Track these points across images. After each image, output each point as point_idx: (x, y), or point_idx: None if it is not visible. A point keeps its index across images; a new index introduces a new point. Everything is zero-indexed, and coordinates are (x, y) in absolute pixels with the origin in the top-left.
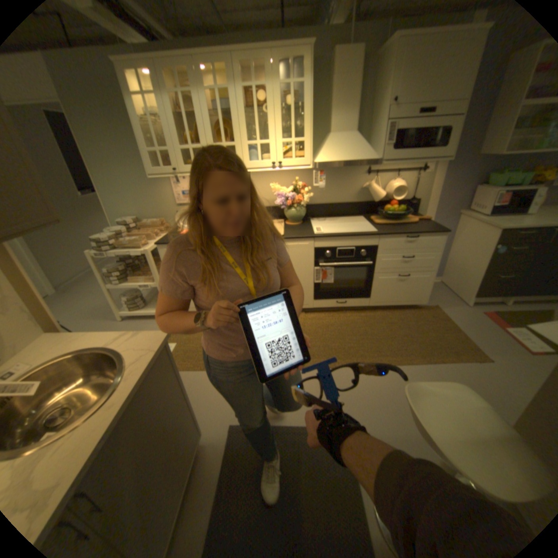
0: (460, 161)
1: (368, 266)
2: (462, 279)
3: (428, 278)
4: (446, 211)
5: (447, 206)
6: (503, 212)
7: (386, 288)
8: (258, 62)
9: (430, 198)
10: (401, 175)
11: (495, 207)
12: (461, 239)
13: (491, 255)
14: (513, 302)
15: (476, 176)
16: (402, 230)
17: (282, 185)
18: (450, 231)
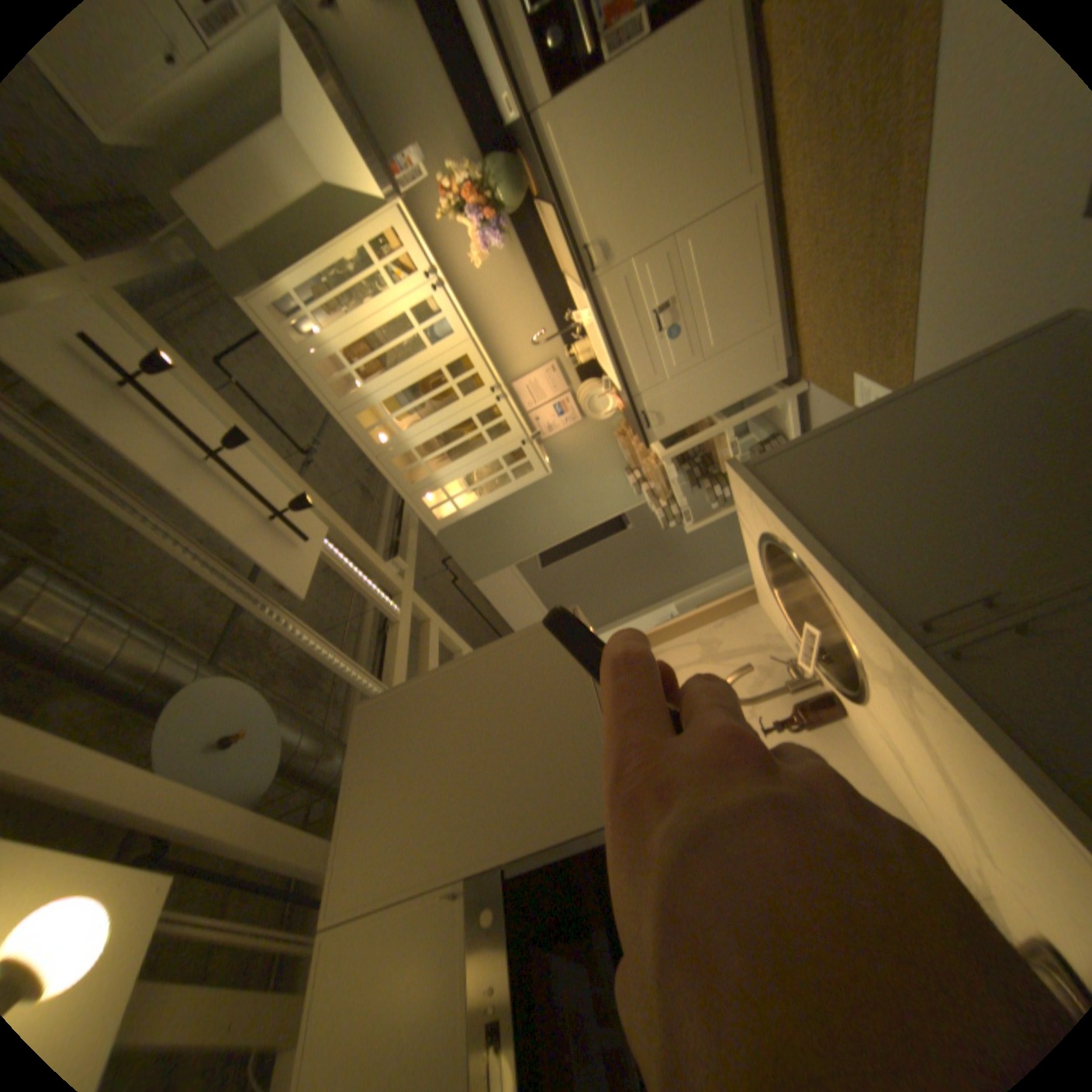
0: None
1: None
2: None
3: None
4: None
5: None
6: None
7: None
8: (328, 365)
9: None
10: None
11: None
12: None
13: None
14: None
15: None
16: None
17: (471, 234)
18: None
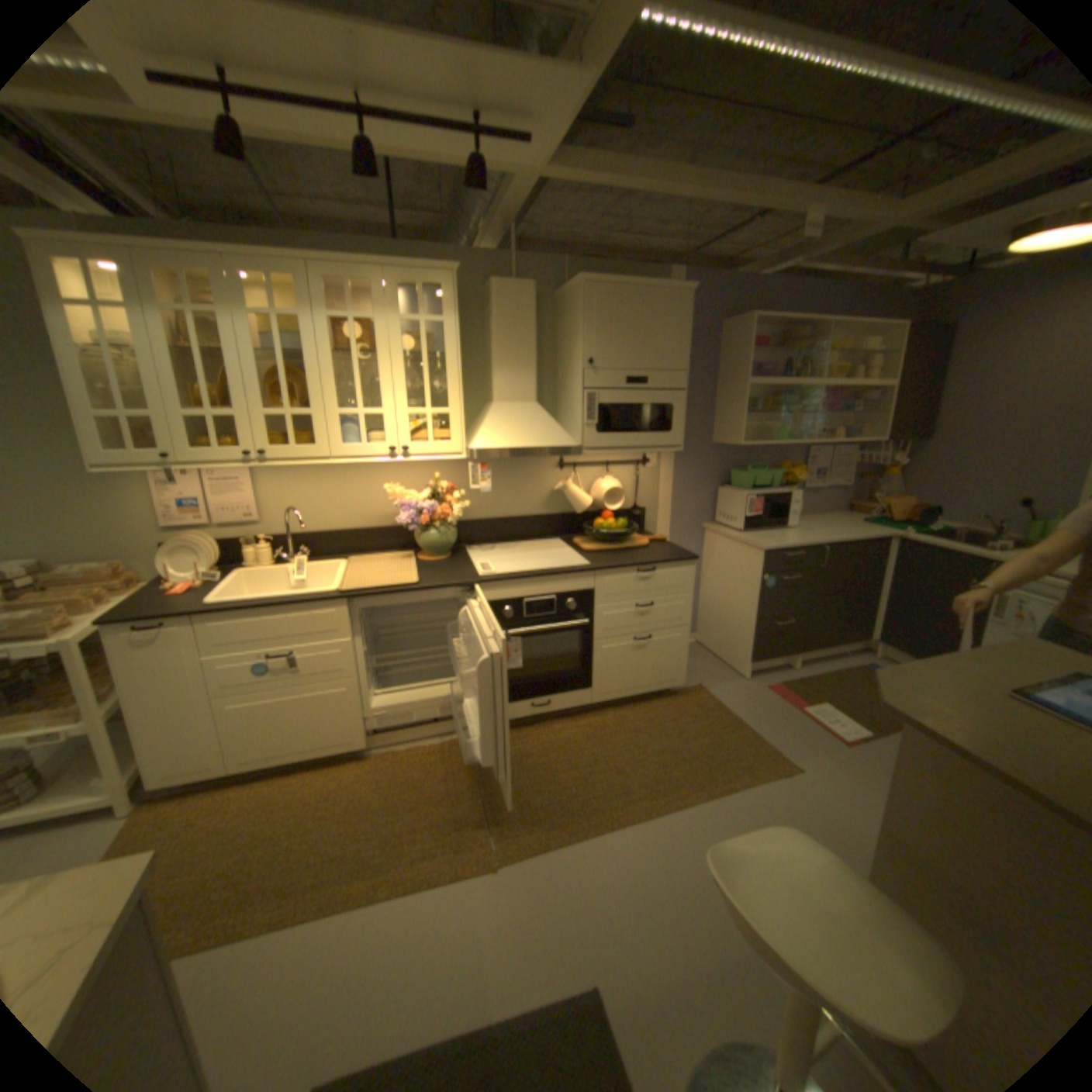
0: (688, 453)
1: (582, 628)
2: (725, 633)
3: (678, 638)
4: (683, 526)
5: (684, 519)
6: (758, 526)
7: (616, 665)
8: (357, 283)
9: (657, 506)
10: (610, 471)
11: (747, 518)
12: (711, 569)
13: (757, 591)
14: (801, 663)
15: (714, 474)
16: (627, 560)
17: (408, 487)
18: (697, 558)
